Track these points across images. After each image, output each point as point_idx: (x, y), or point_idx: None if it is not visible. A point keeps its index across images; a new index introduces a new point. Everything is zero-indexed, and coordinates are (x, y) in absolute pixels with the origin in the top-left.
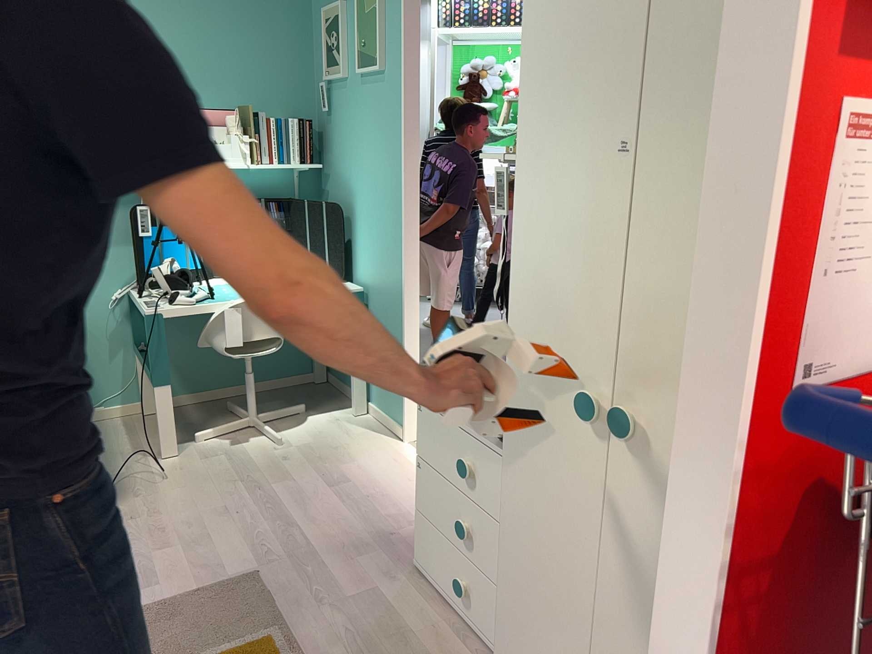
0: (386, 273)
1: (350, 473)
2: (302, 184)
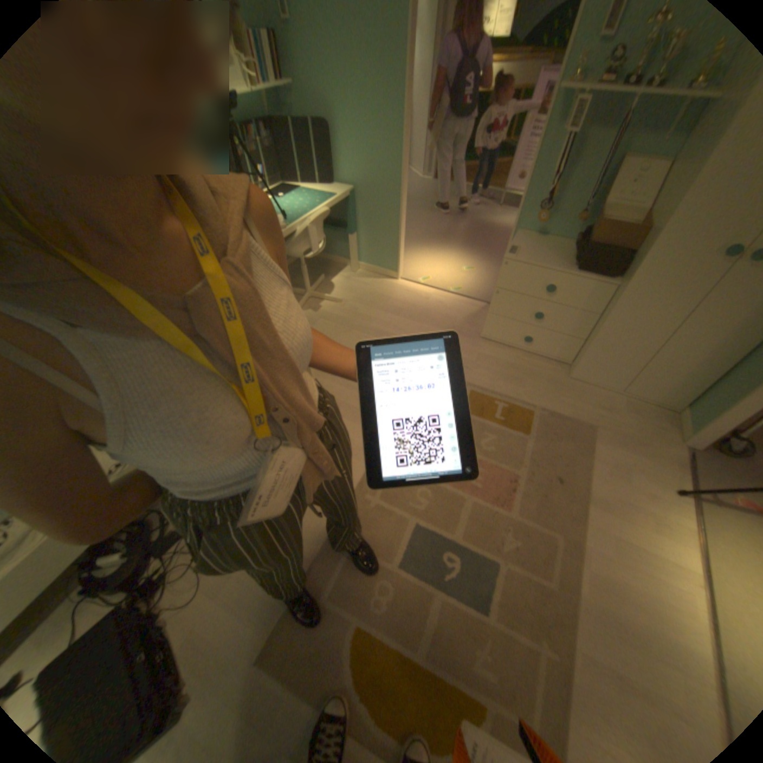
0: (378, 174)
1: (396, 305)
2: (266, 100)
